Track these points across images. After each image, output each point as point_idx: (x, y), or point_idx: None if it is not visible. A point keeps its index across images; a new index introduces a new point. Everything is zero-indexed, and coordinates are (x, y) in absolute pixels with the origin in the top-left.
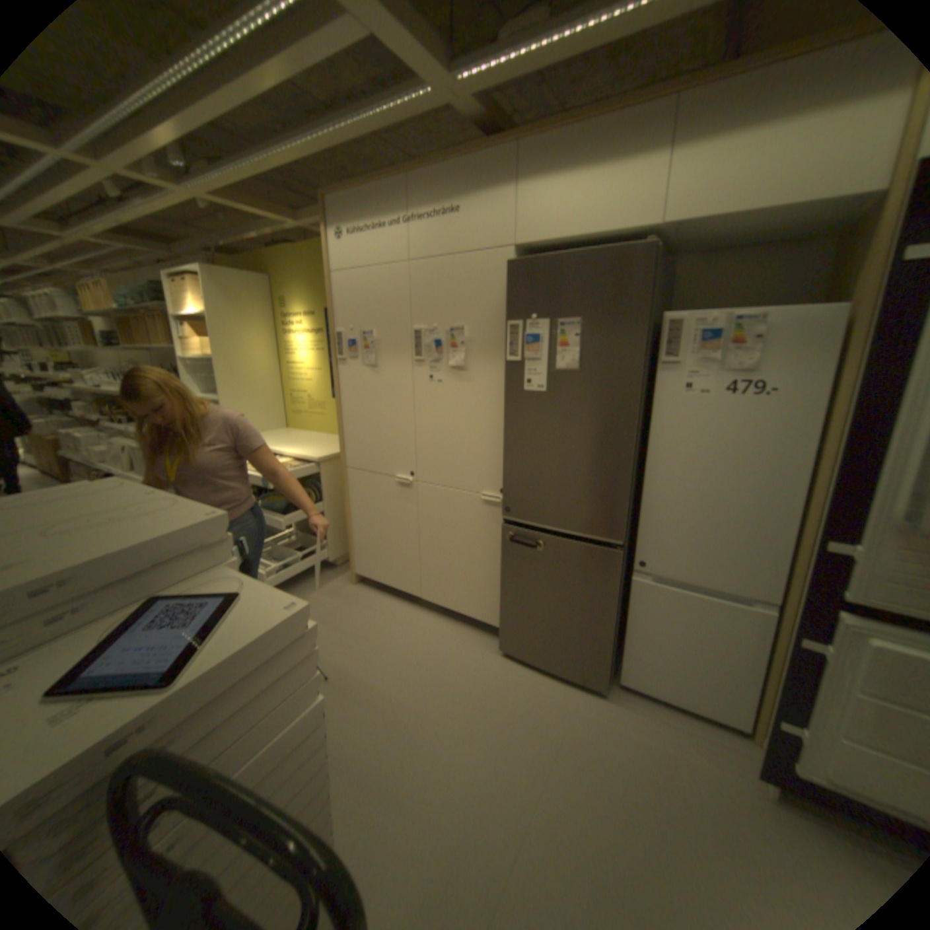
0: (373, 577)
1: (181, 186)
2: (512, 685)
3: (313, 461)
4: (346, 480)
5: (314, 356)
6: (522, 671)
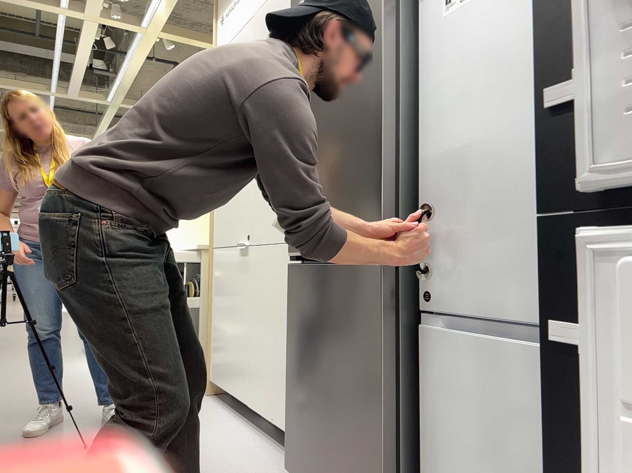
0: (219, 383)
1: (141, 25)
2: None
3: (199, 251)
4: (210, 263)
5: None
6: None
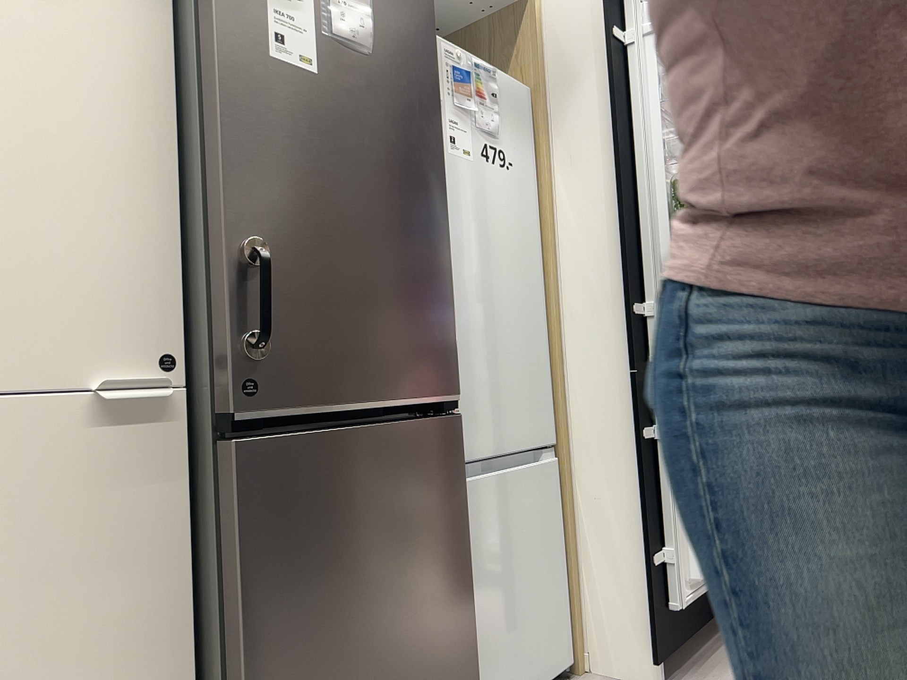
0: None
1: None
2: None
3: None
4: None
5: None
6: None
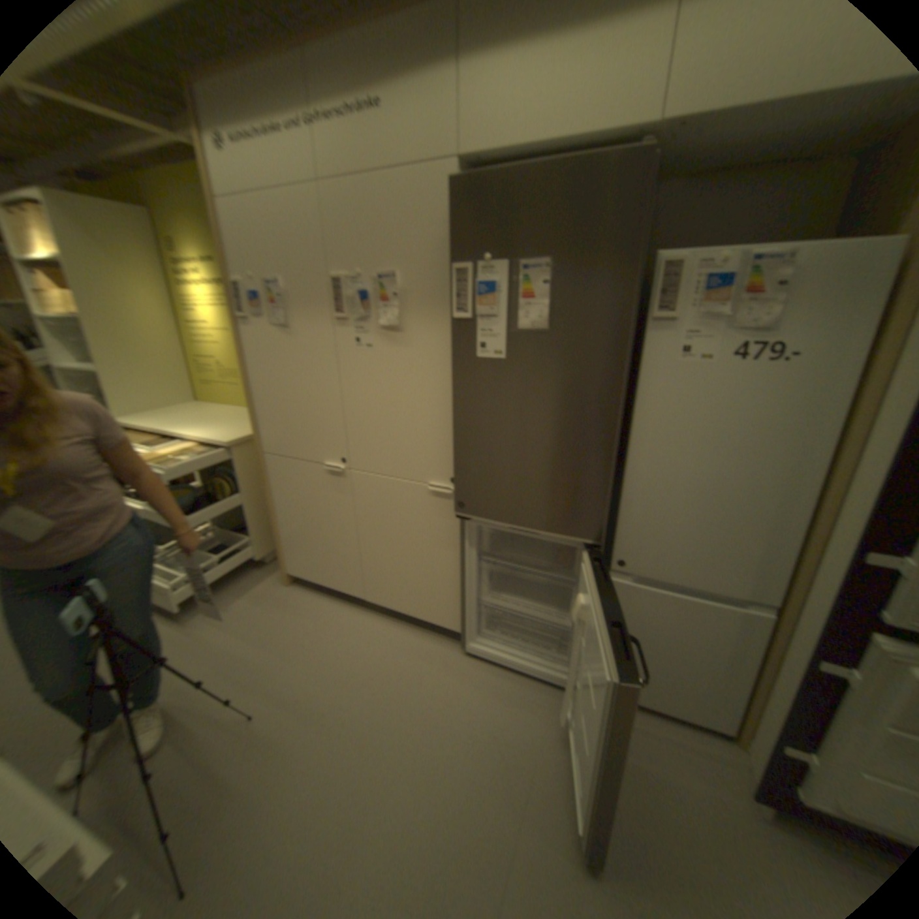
0: (306, 577)
1: None
2: (472, 701)
3: (220, 444)
4: (262, 467)
5: (216, 311)
6: (483, 681)
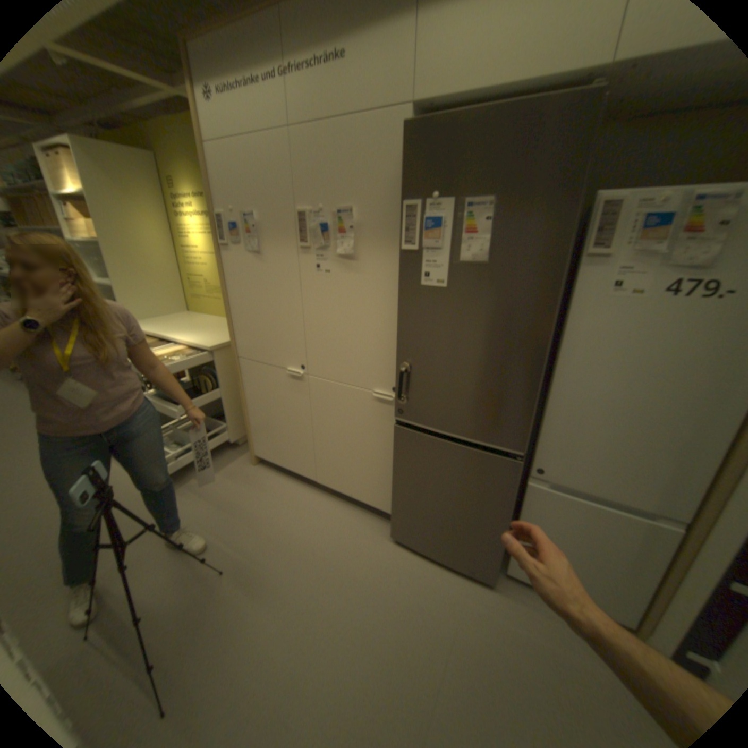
0: (271, 460)
1: None
2: (403, 576)
3: (207, 348)
4: (239, 369)
5: (207, 239)
6: (412, 559)
